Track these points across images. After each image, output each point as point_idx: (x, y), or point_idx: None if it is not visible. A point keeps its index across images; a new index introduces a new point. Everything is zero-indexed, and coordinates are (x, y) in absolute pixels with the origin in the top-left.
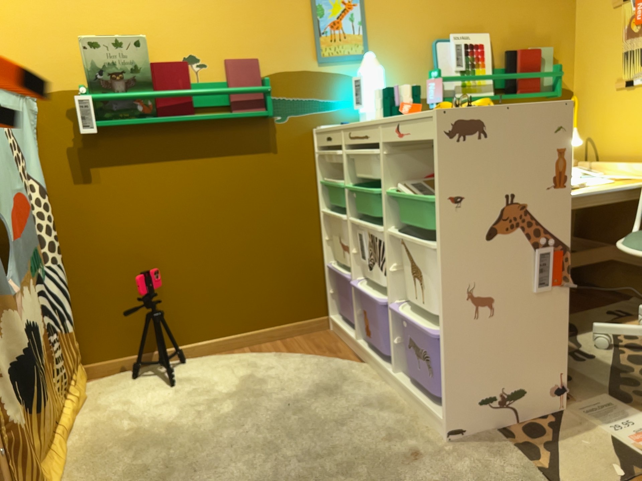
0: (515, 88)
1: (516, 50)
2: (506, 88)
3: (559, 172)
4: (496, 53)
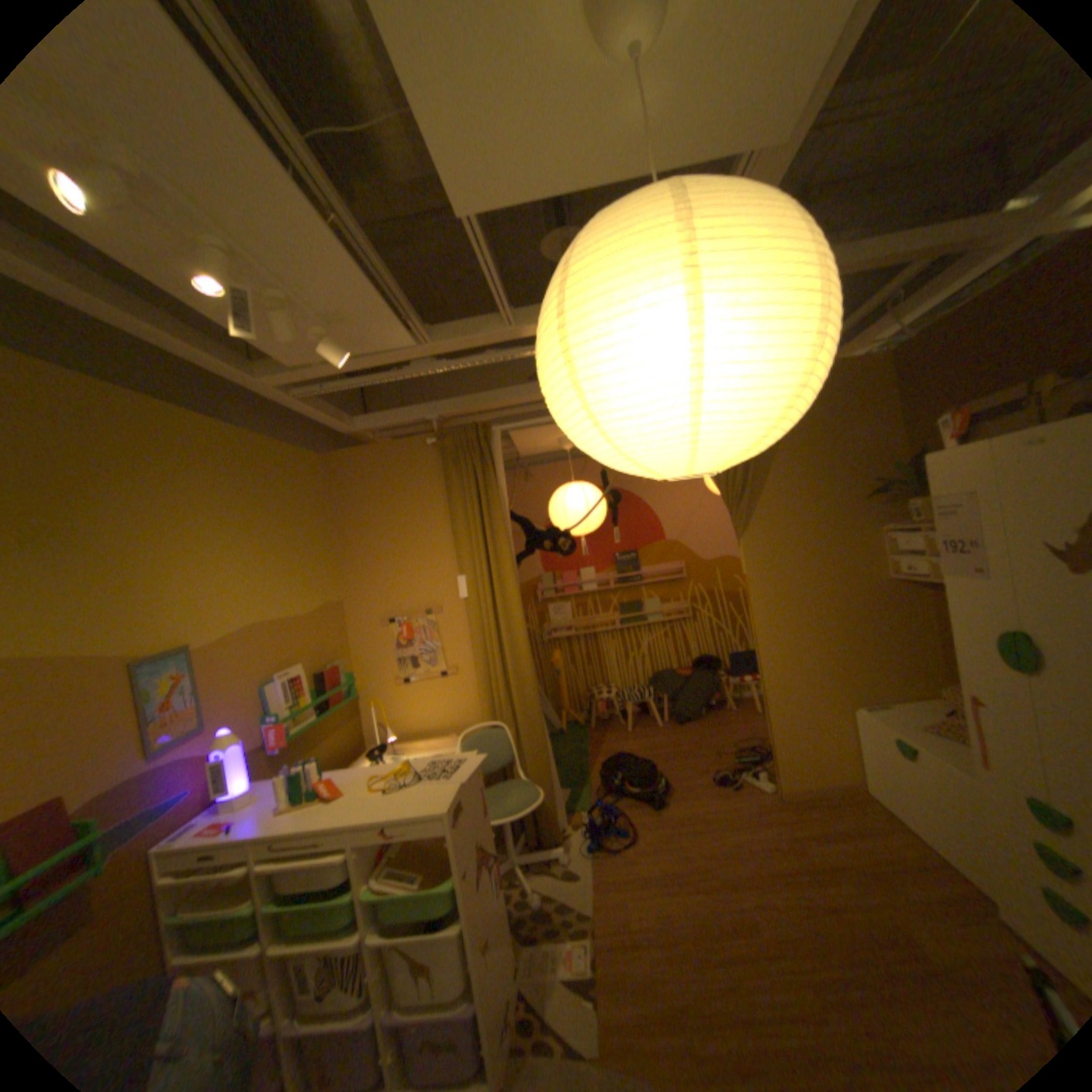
0: (328, 704)
1: (323, 672)
2: (320, 706)
3: (484, 805)
4: (307, 677)
